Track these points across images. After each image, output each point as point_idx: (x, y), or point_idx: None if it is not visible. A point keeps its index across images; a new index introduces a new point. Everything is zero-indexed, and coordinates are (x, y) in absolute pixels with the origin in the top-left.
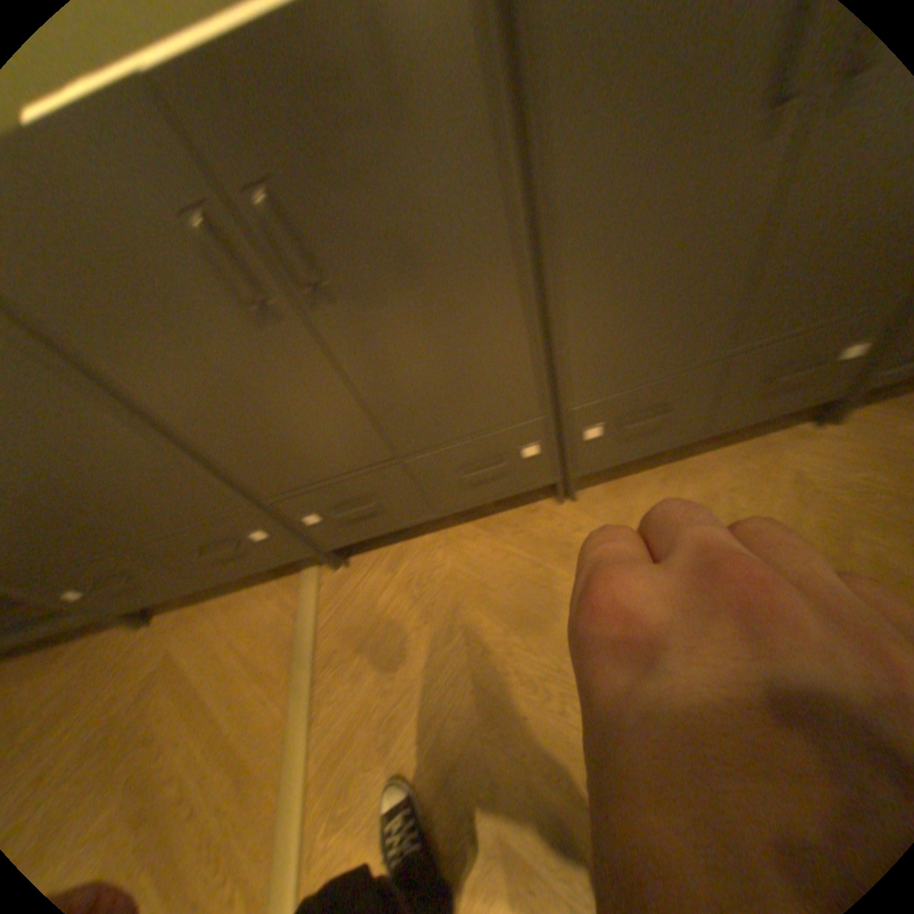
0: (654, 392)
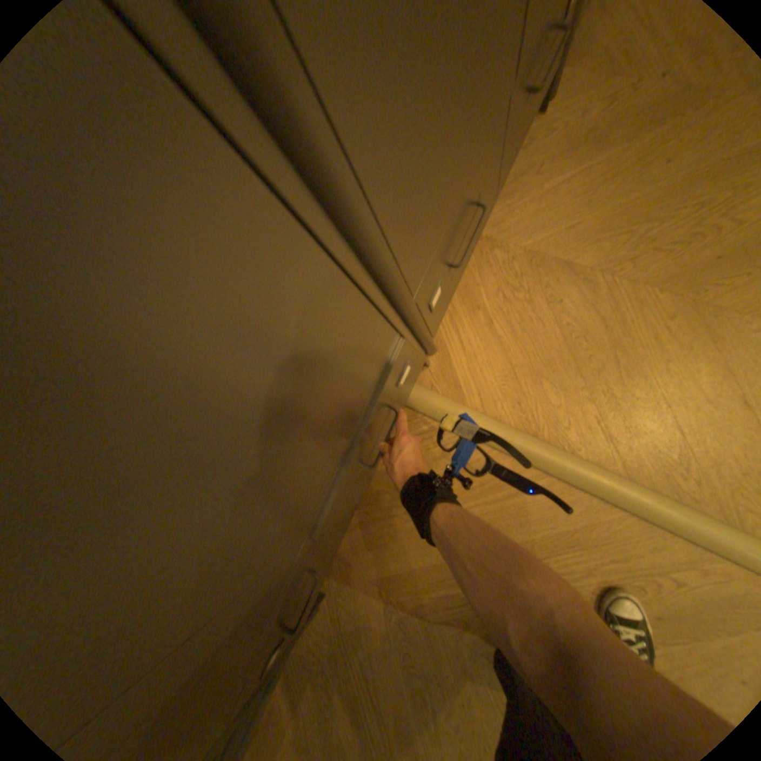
0: None
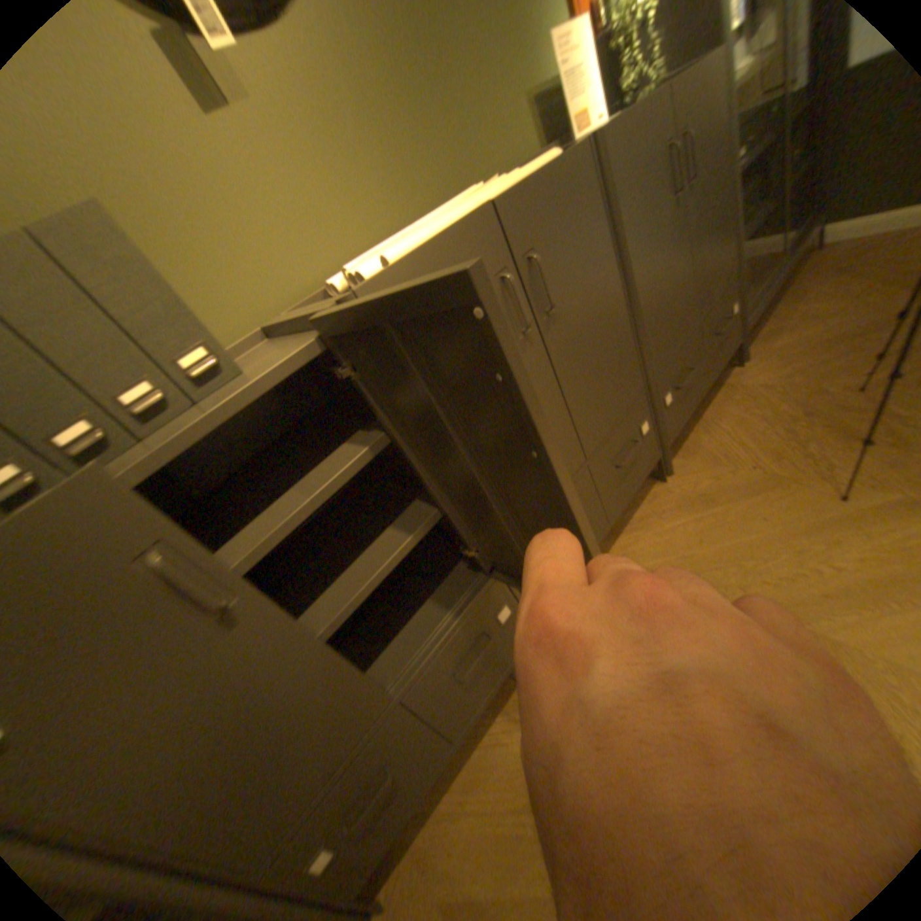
0: (681, 356)
